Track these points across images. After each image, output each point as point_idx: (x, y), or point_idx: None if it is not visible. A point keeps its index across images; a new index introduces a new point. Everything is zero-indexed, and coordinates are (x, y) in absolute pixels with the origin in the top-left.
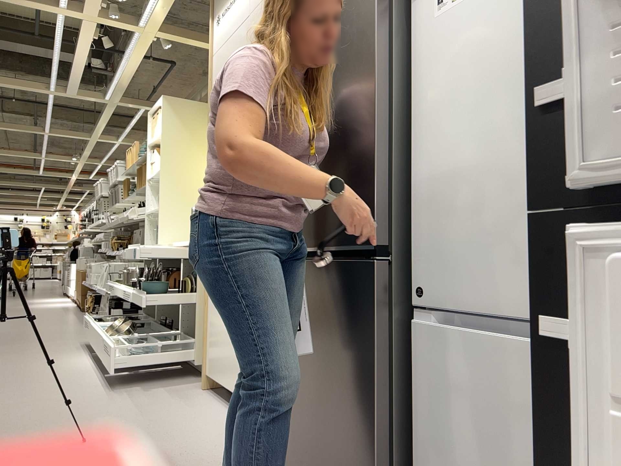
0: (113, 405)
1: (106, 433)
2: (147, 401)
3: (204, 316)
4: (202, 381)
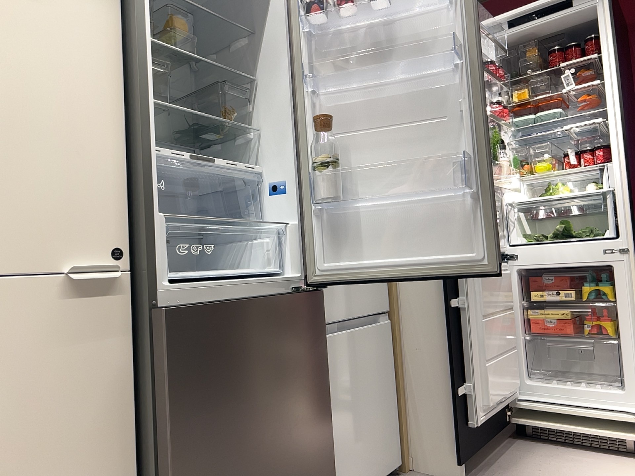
0: None
1: None
2: None
3: None
4: None
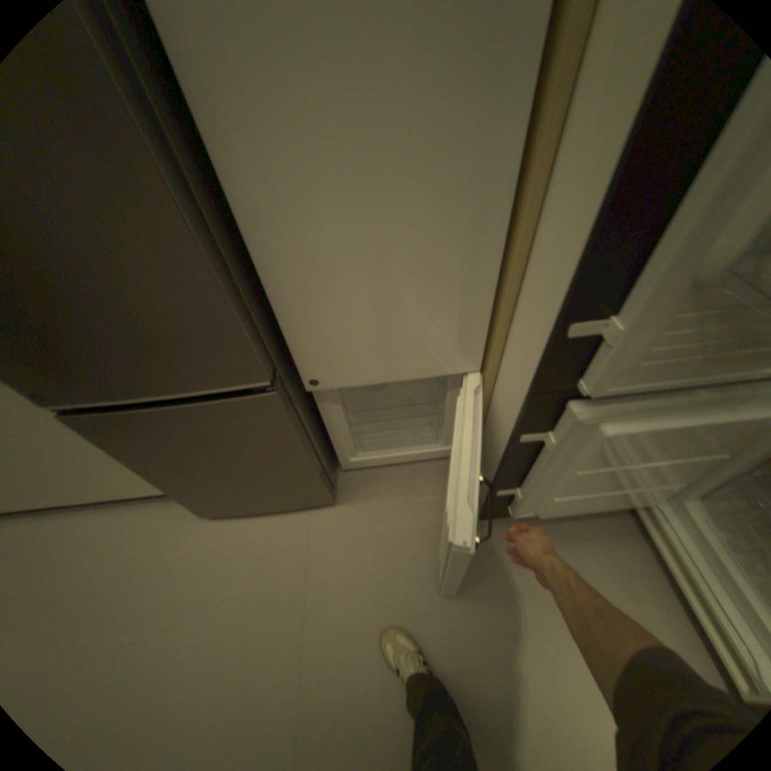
0: None
1: None
2: None
3: None
4: None
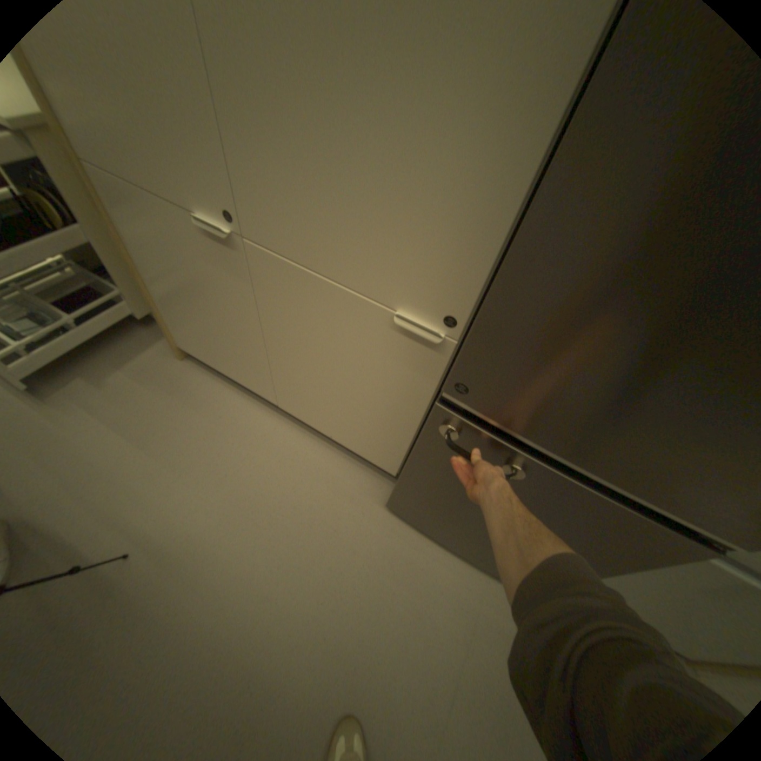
0: (79, 441)
1: (133, 517)
2: (124, 413)
3: (136, 283)
4: (173, 351)
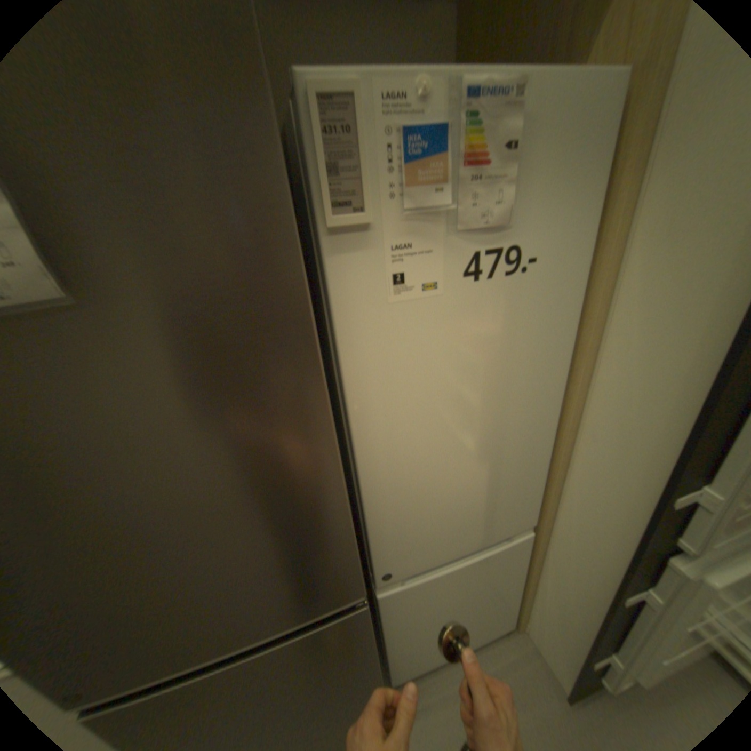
0: None
1: None
2: None
3: None
4: None
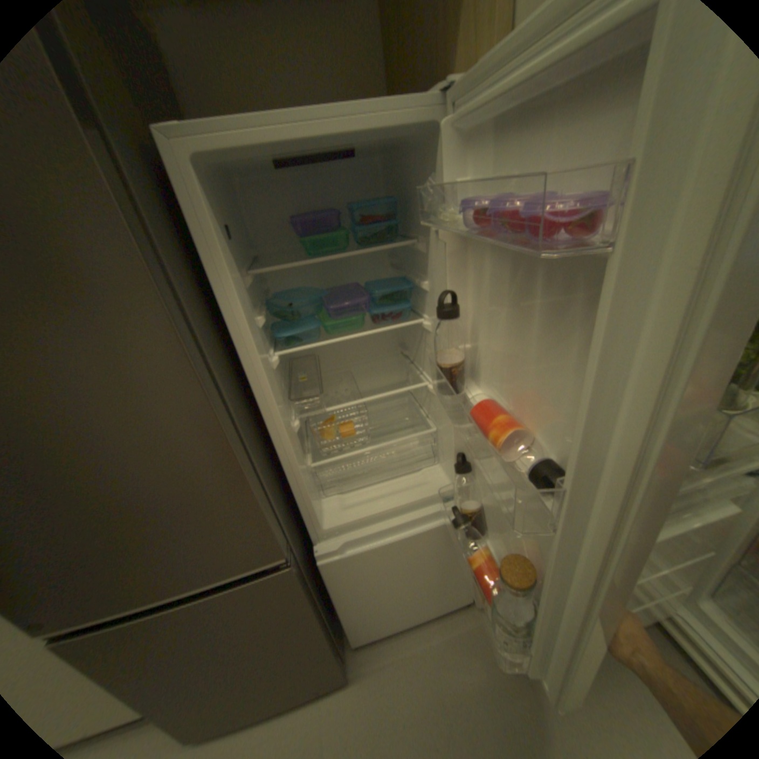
0: None
1: None
2: None
3: None
4: None
